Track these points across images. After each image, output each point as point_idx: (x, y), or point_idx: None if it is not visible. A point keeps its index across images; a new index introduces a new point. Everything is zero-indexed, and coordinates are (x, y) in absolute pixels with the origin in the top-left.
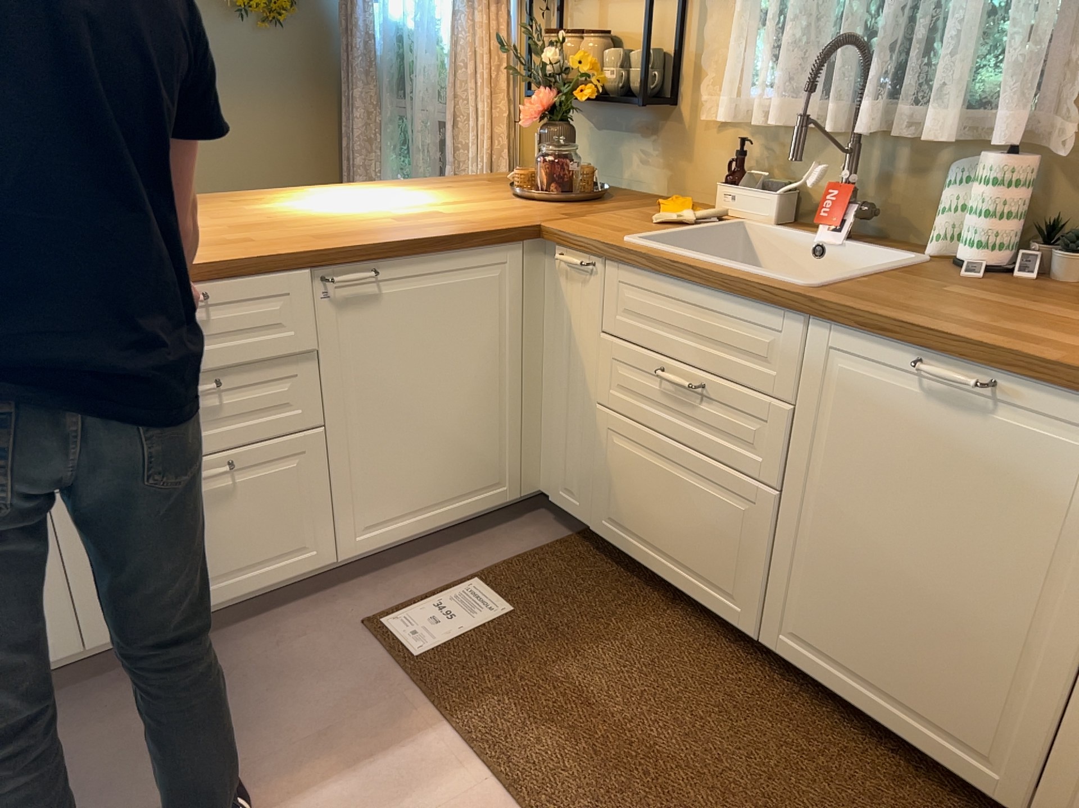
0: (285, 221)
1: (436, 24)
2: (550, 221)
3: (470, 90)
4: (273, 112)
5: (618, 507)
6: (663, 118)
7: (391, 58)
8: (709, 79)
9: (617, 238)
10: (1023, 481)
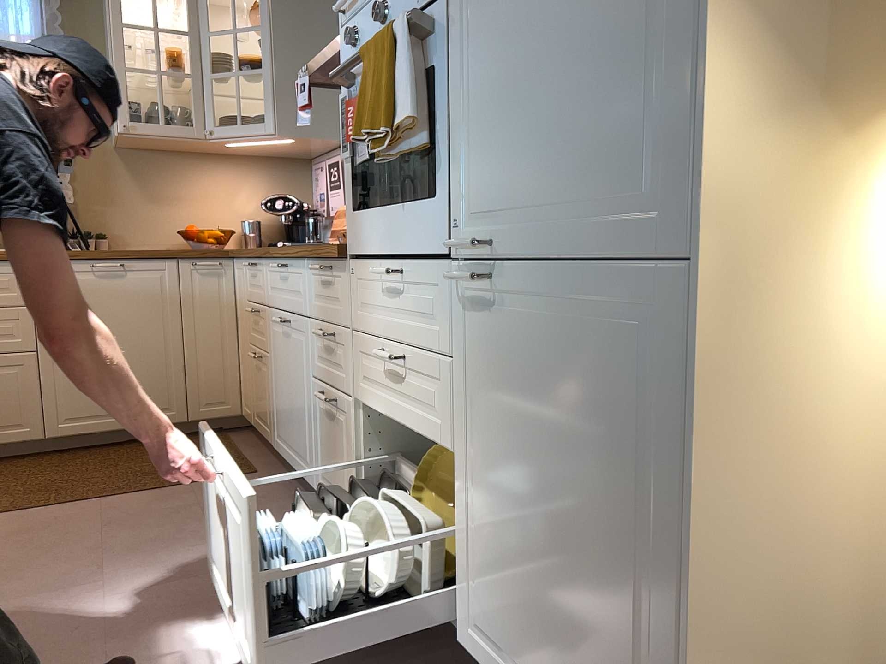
0: None
1: None
2: None
3: None
4: None
5: None
6: None
7: None
8: None
9: None
10: (143, 295)
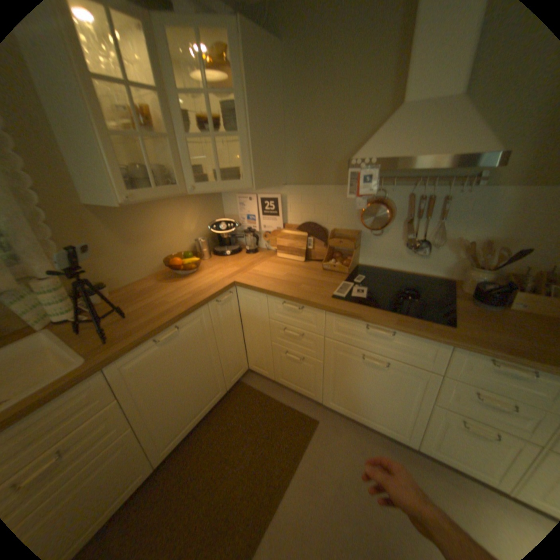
0: None
1: None
2: None
3: None
4: None
5: None
6: None
7: None
8: None
9: None
10: (193, 339)
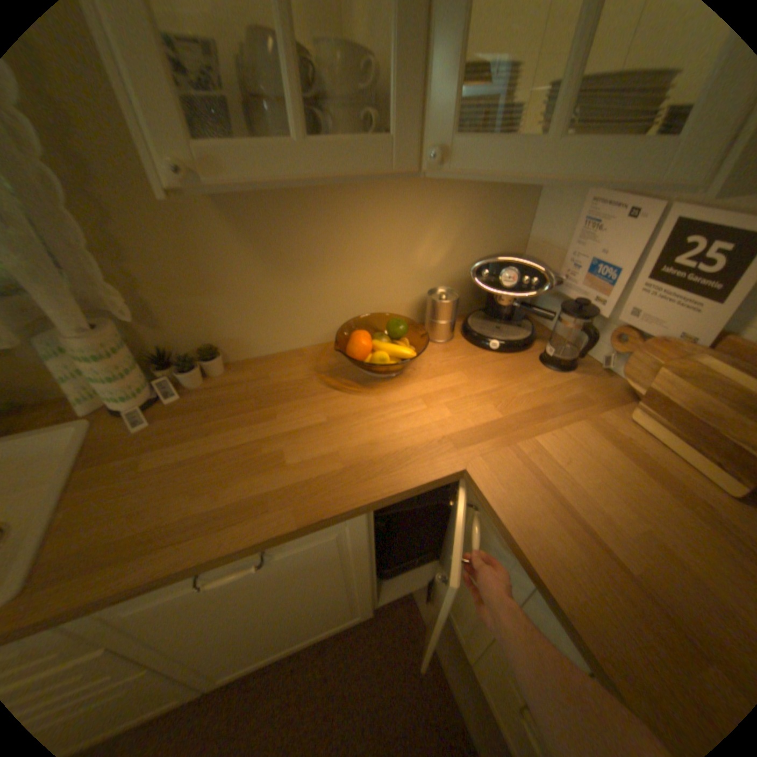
0: None
1: None
2: None
3: None
4: None
5: None
6: None
7: None
8: None
9: None
10: (309, 566)
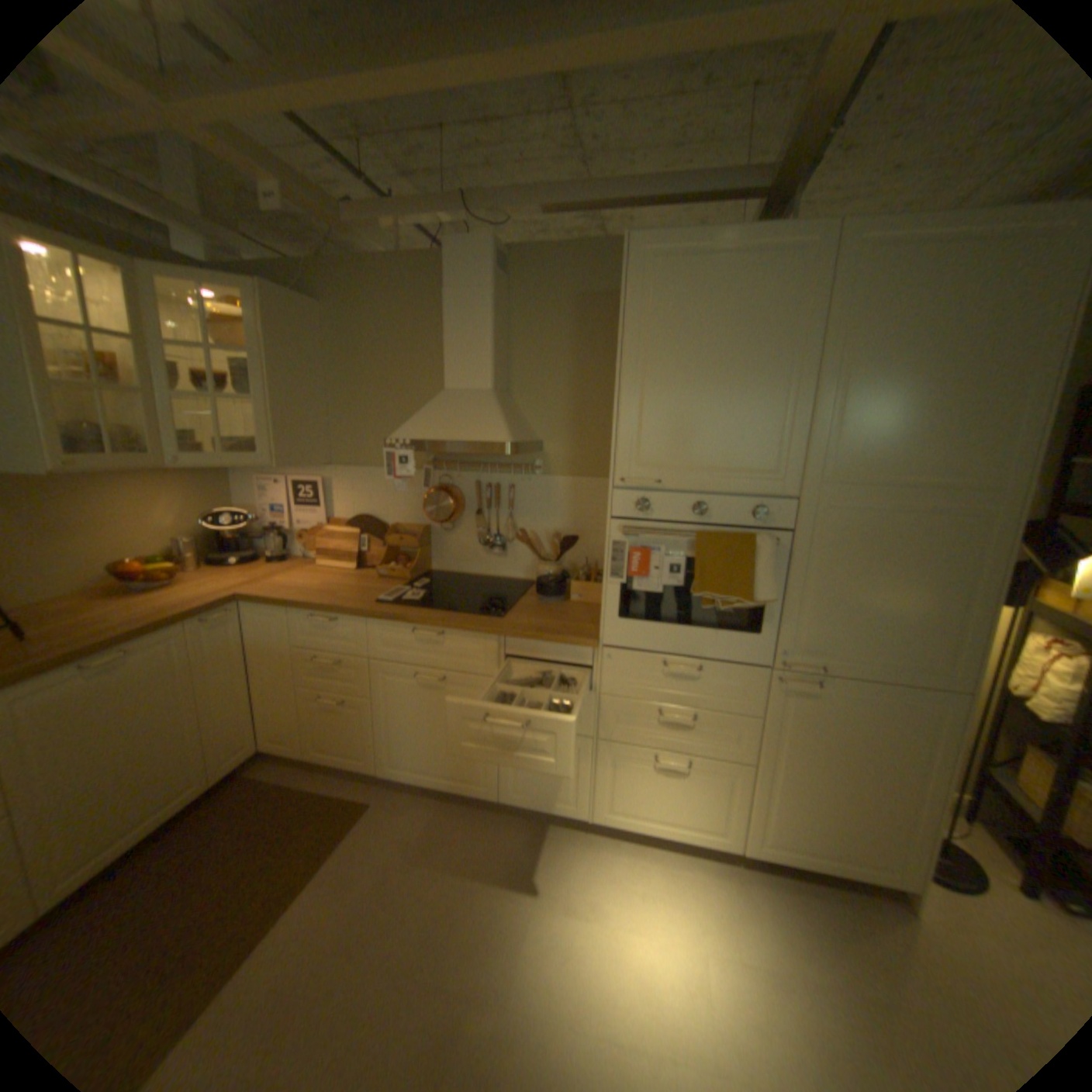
0: None
1: None
2: None
3: None
4: None
5: None
6: None
7: None
8: None
9: None
10: (151, 676)
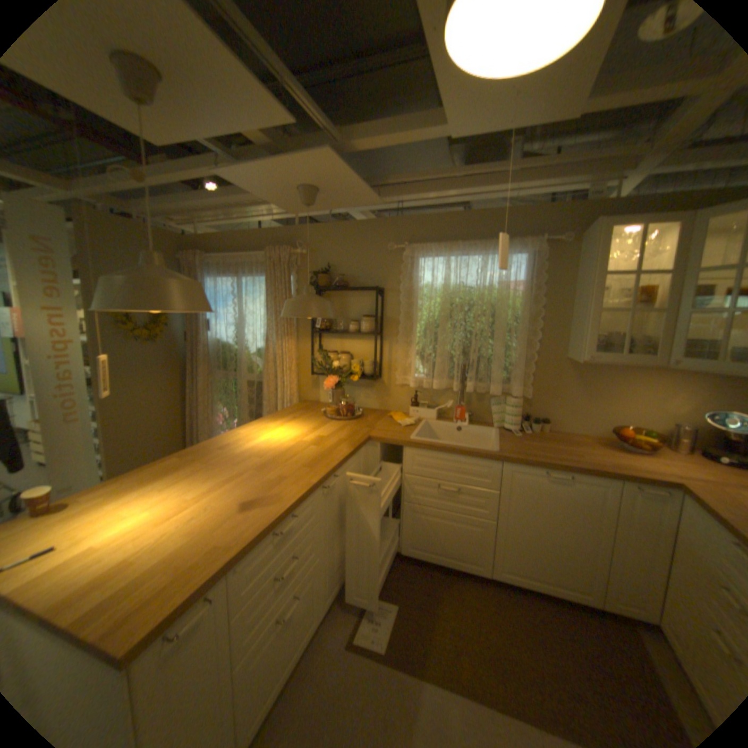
0: (270, 457)
1: (249, 342)
2: (371, 433)
3: (278, 371)
4: (149, 380)
5: (417, 542)
6: (376, 382)
7: (220, 354)
8: (396, 369)
9: (407, 438)
10: (586, 504)
